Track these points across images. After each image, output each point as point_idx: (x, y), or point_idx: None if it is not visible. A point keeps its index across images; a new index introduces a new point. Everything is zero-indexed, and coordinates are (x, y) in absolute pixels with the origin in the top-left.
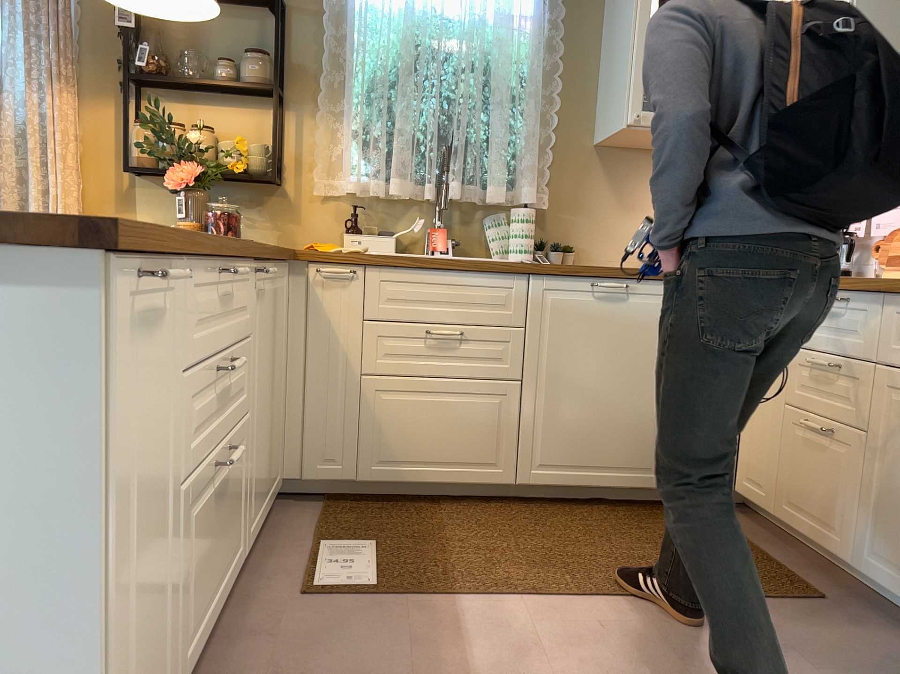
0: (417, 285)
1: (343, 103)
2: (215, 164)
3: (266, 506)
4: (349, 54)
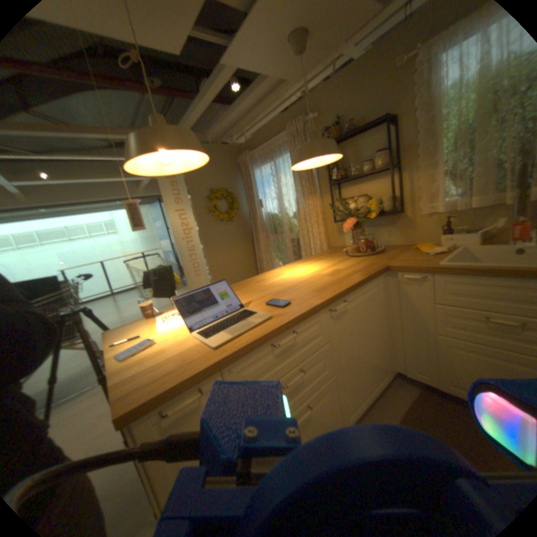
0: (478, 286)
1: (437, 156)
2: (368, 210)
3: (374, 397)
4: (439, 124)
